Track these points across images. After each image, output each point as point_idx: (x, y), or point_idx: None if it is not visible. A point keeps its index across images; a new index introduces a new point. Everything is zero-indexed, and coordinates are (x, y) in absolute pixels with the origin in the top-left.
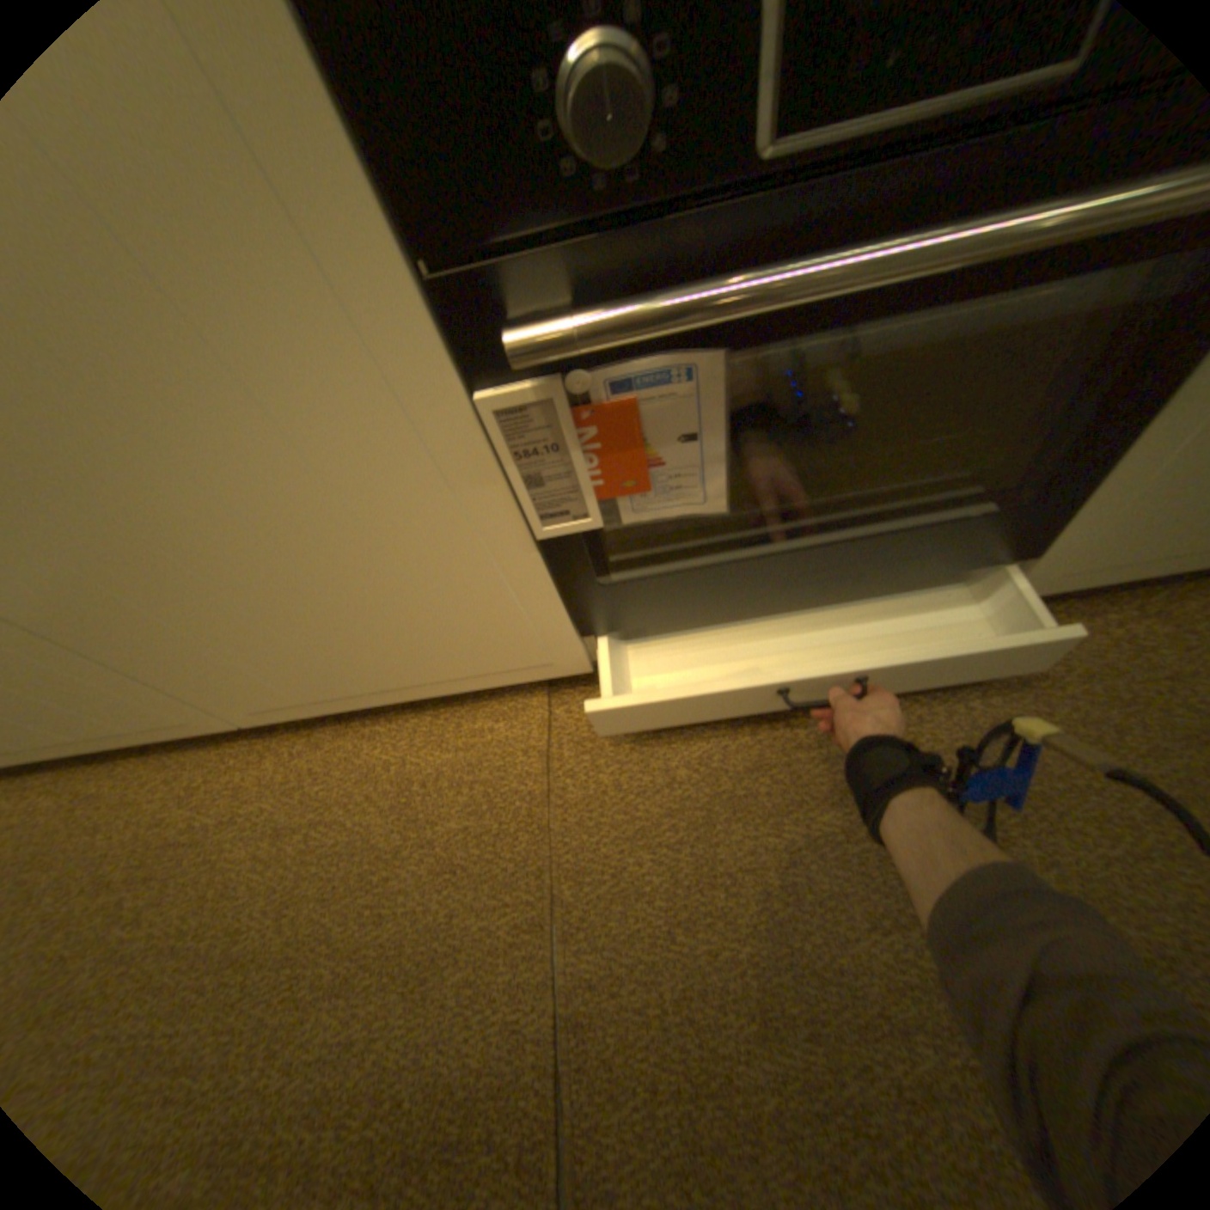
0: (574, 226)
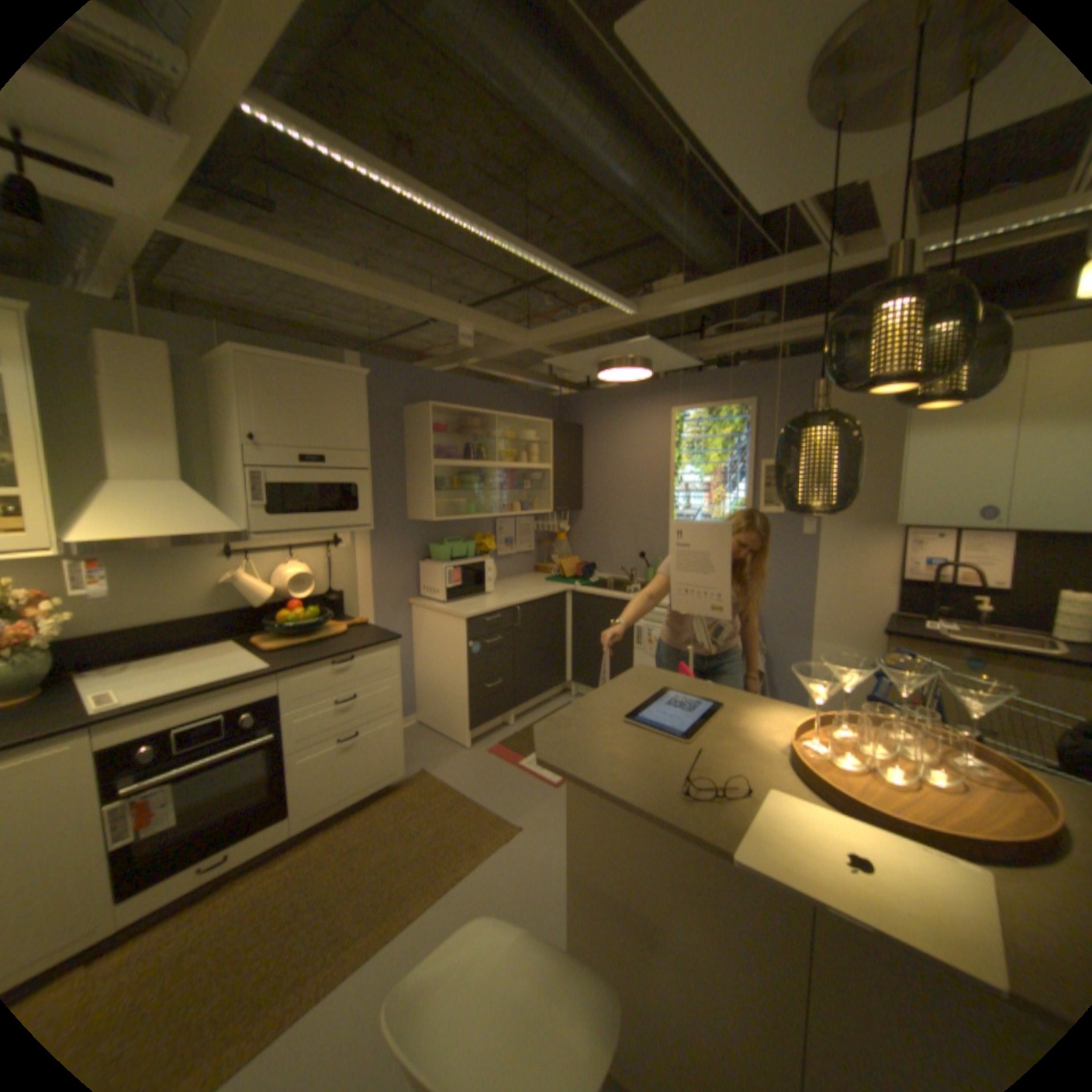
0: (138, 770)
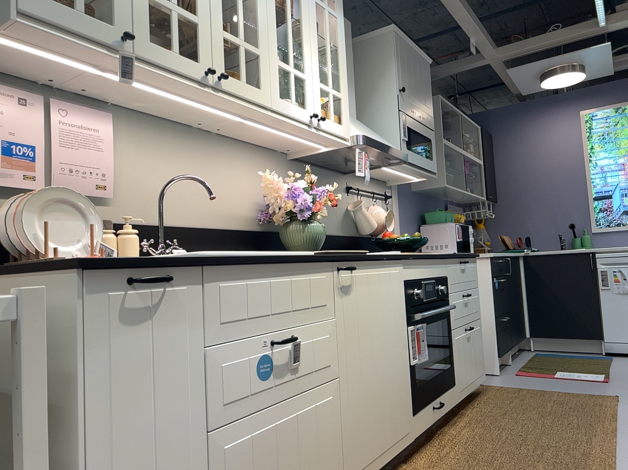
0: (415, 306)
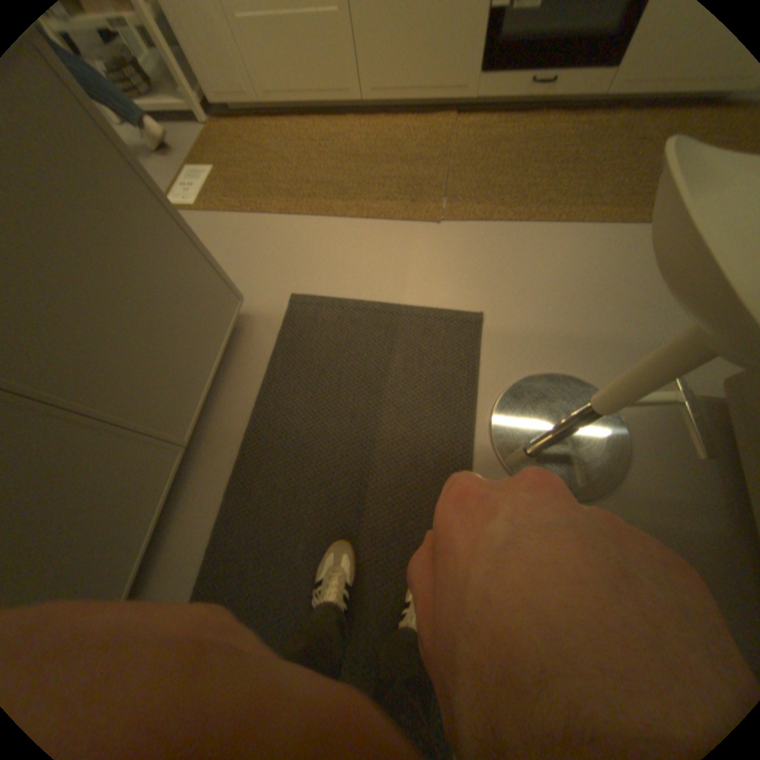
0: None
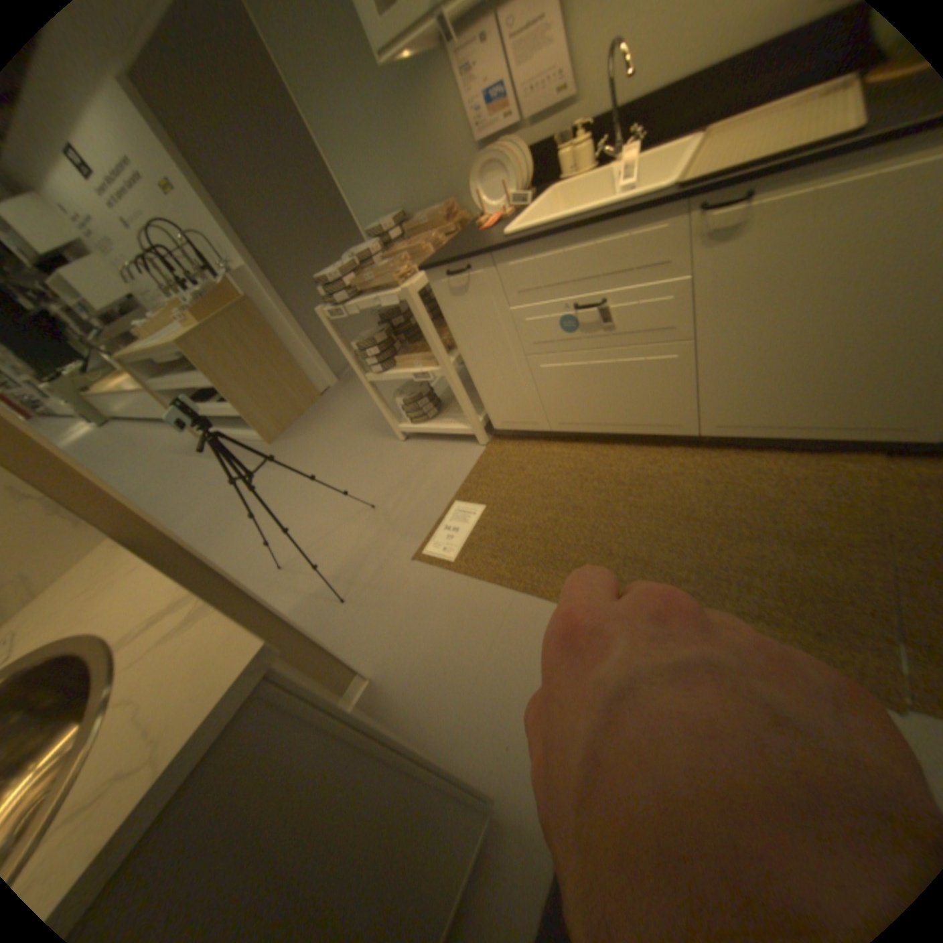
0: None
